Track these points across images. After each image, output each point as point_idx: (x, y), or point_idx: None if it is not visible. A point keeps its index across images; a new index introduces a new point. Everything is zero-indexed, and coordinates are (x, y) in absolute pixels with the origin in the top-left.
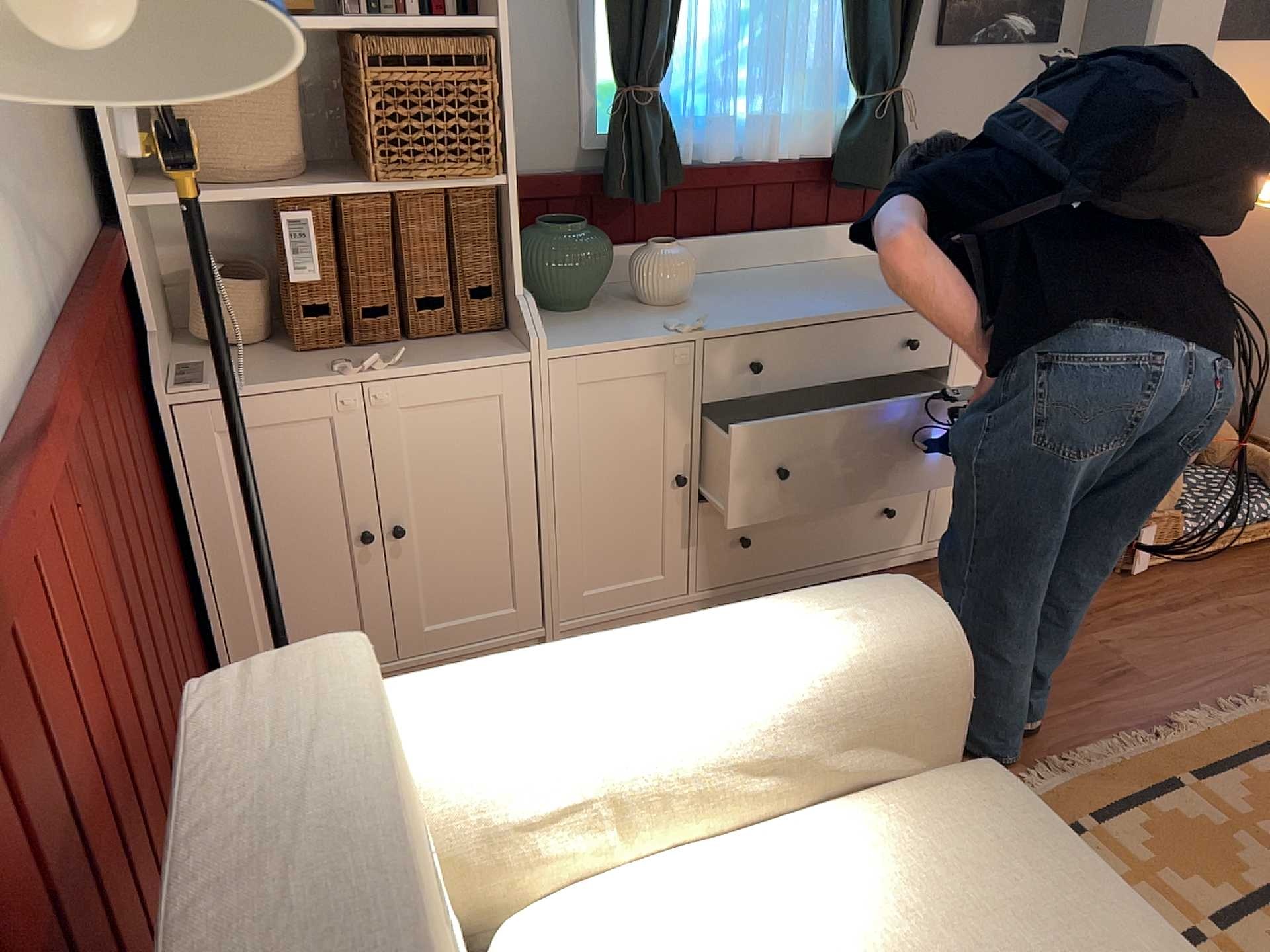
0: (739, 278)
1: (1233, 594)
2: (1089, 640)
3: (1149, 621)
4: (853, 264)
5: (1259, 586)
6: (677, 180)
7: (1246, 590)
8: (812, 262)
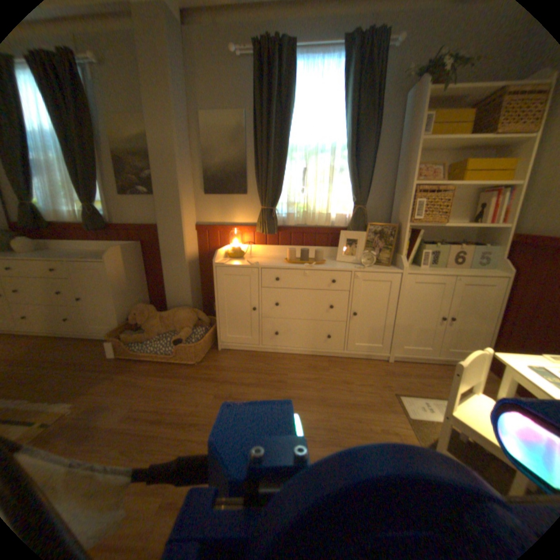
0: (63, 251)
1: (123, 375)
2: (57, 371)
3: (83, 373)
4: (97, 251)
5: (136, 375)
6: (46, 225)
7: (129, 375)
8: (91, 250)
